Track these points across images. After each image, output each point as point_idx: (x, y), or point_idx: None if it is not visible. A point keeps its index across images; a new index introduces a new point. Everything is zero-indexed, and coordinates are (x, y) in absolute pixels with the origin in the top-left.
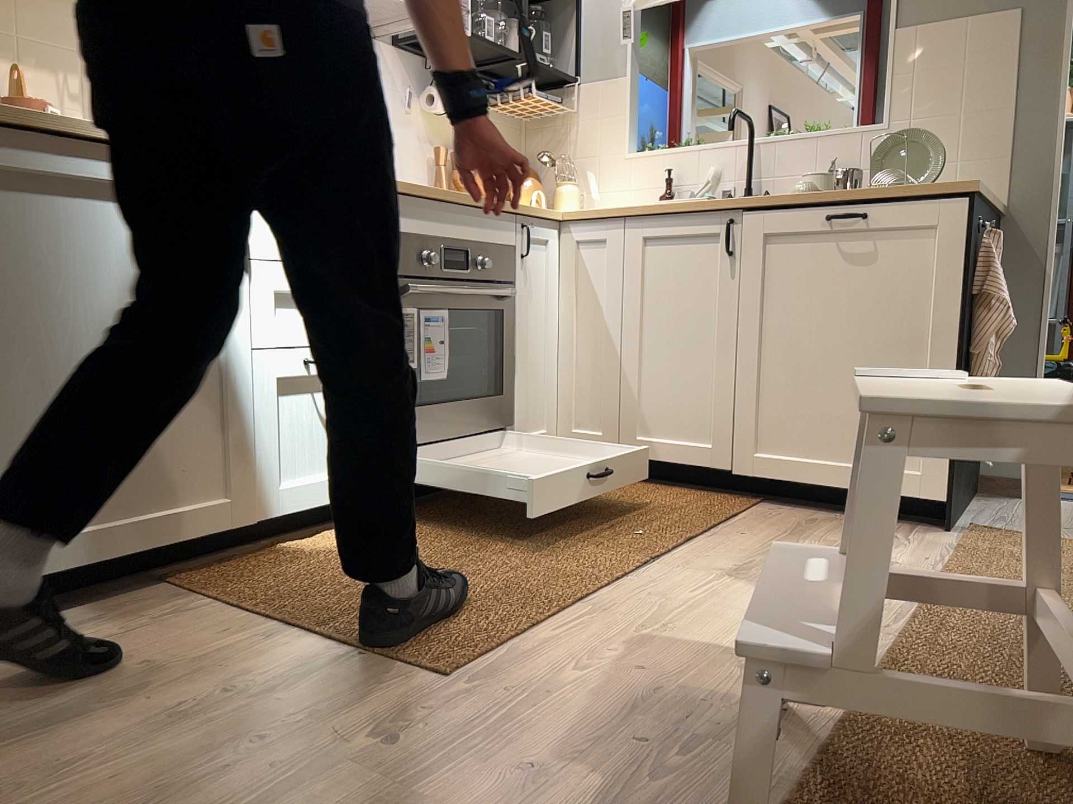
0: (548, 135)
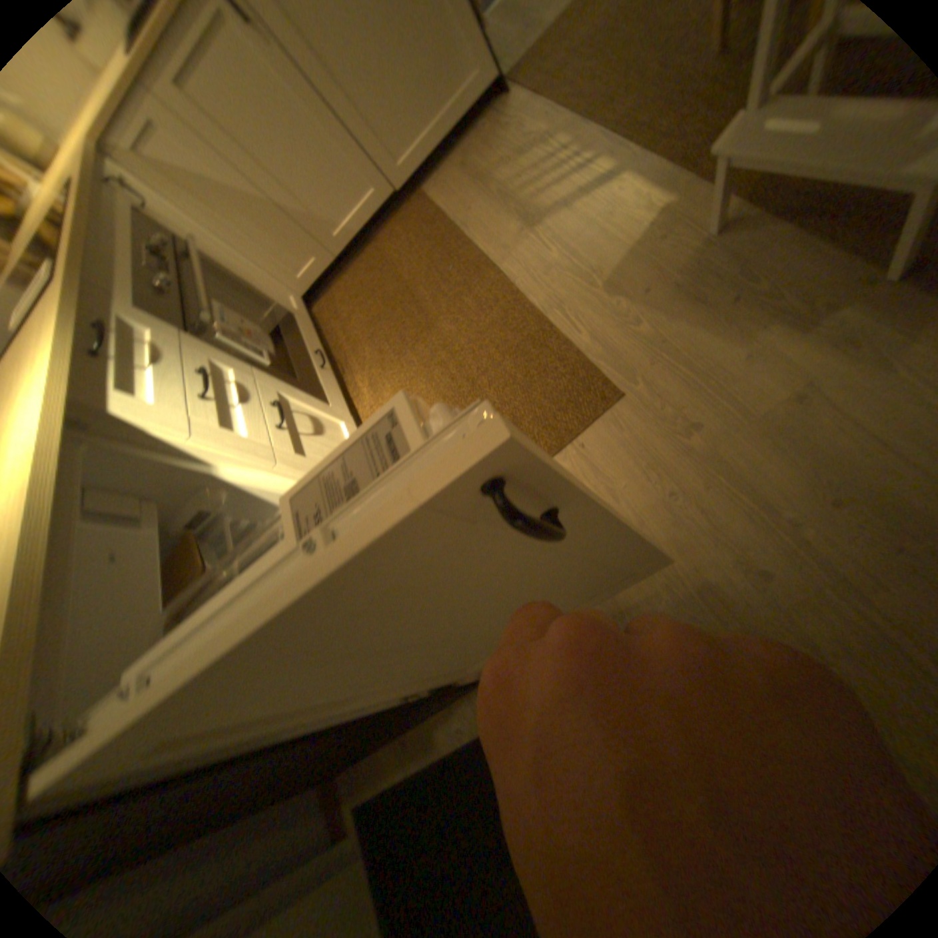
0: None
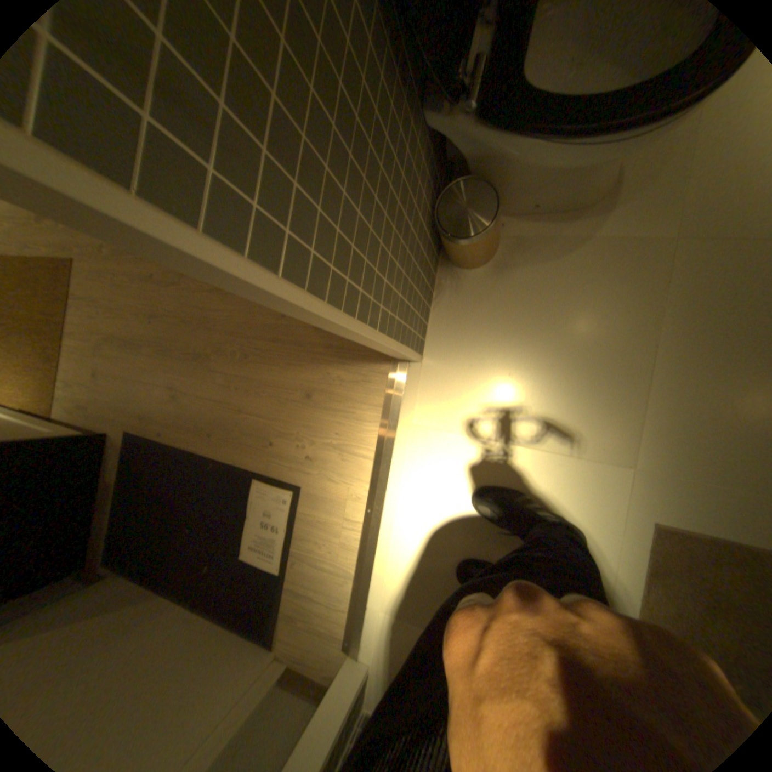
0: None
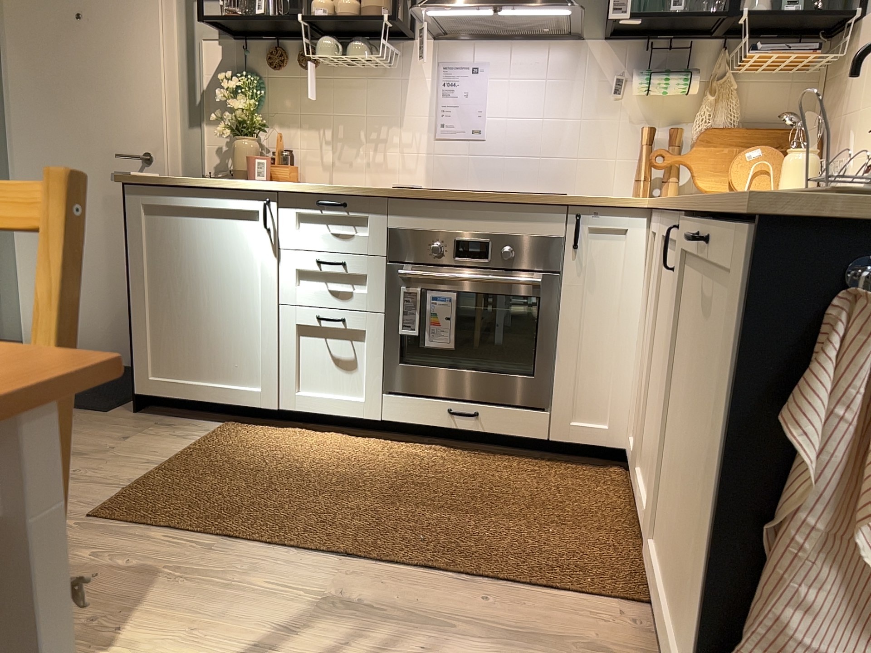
0: (829, 90)
